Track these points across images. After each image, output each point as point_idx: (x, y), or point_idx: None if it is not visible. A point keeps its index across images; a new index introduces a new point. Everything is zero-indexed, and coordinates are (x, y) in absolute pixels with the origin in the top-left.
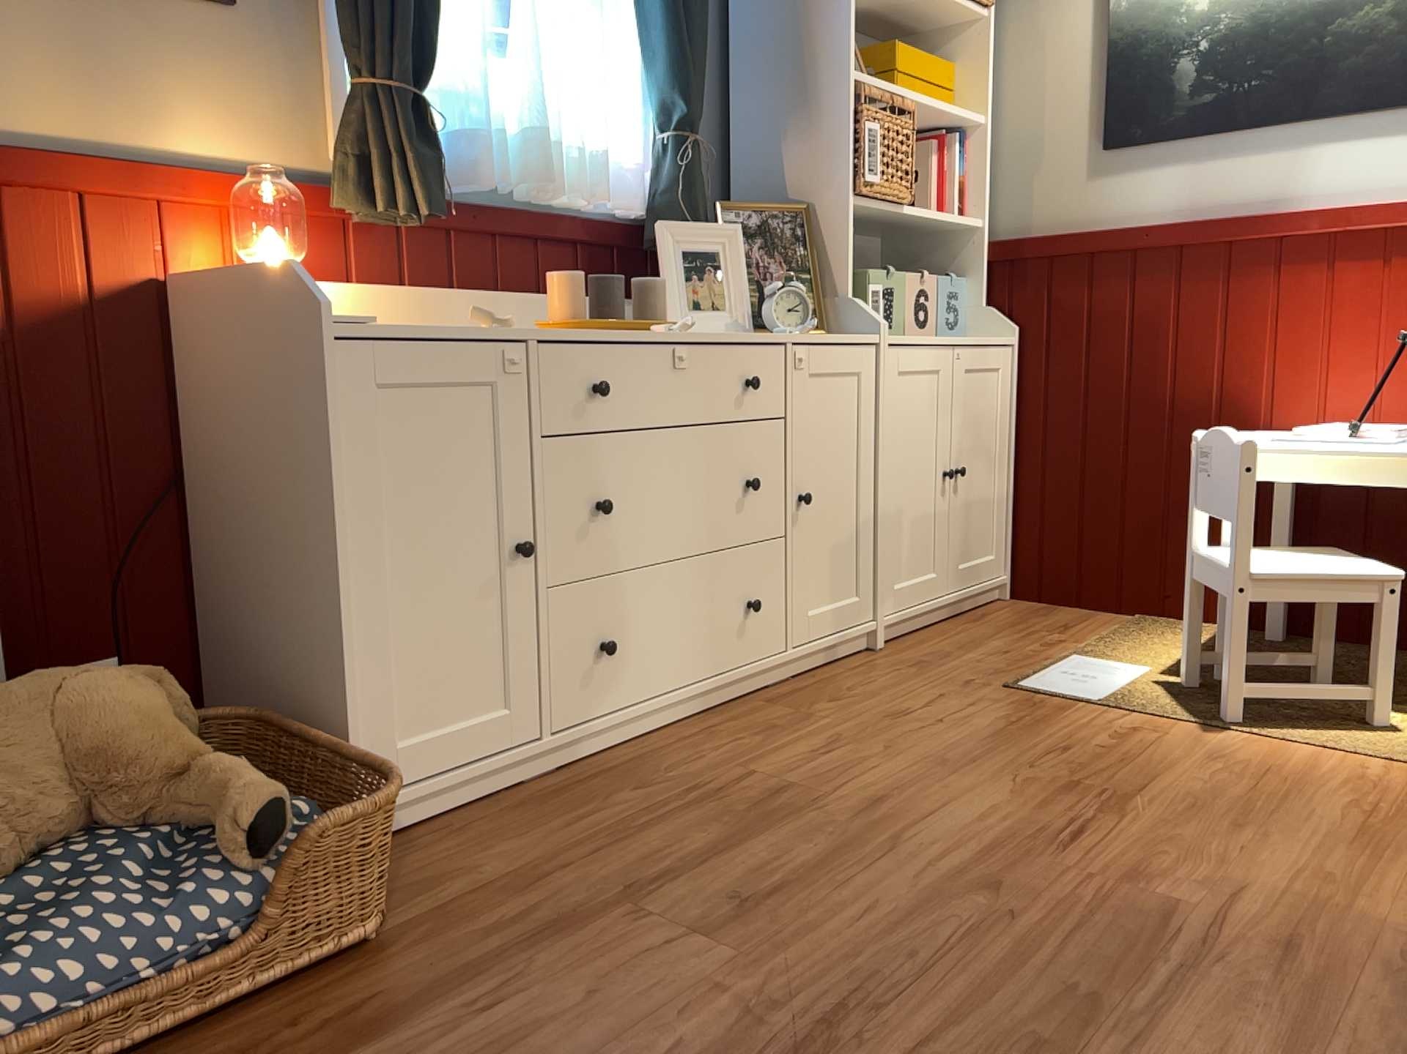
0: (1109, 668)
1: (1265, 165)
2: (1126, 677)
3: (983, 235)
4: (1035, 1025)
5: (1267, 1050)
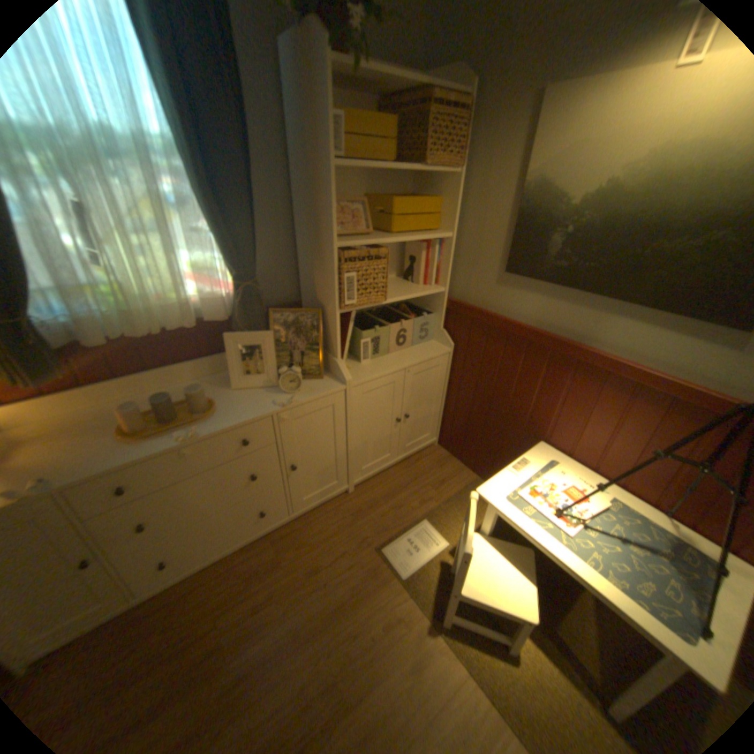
0: (432, 540)
1: (588, 315)
2: (432, 554)
3: (445, 296)
4: None
5: None
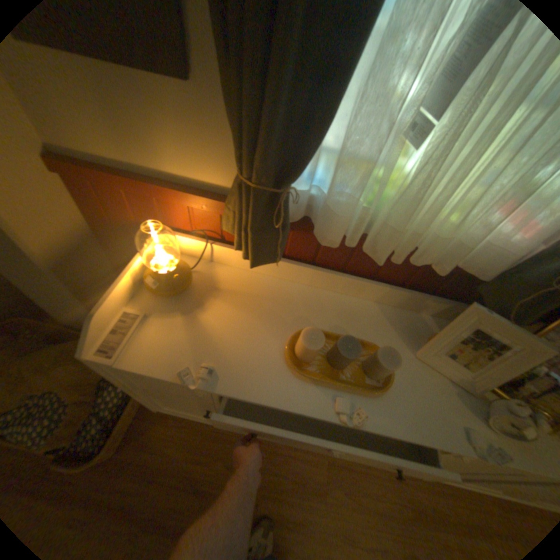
0: None
1: None
2: None
3: None
4: None
5: None
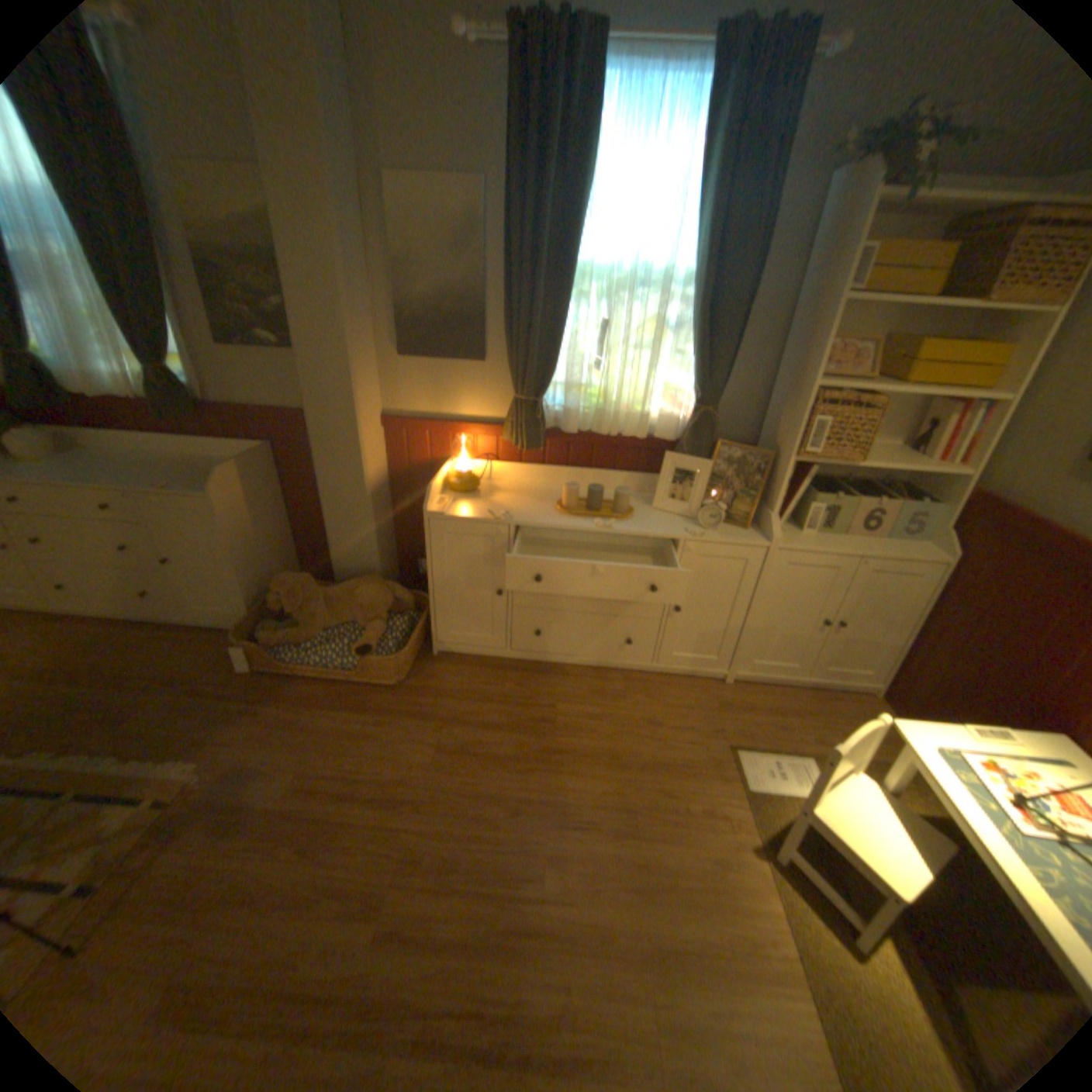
0: (810, 784)
1: None
2: (803, 795)
3: (971, 483)
4: (430, 859)
5: (449, 938)
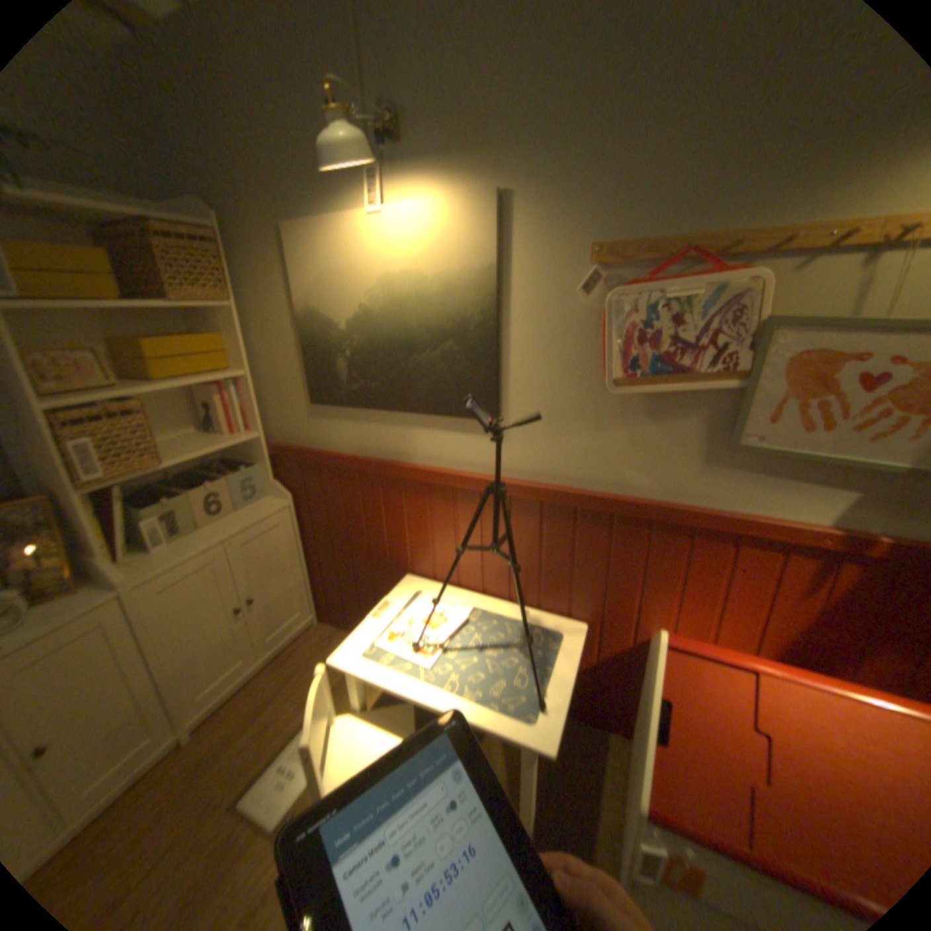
0: None
1: (394, 432)
2: None
3: (262, 441)
4: None
5: None
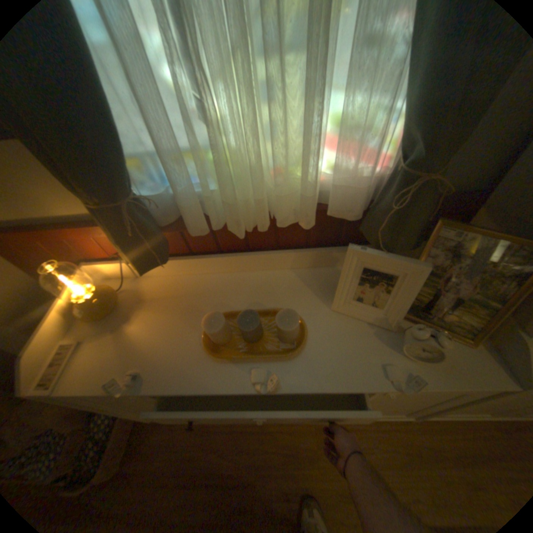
0: None
1: None
2: None
3: None
4: None
5: None
